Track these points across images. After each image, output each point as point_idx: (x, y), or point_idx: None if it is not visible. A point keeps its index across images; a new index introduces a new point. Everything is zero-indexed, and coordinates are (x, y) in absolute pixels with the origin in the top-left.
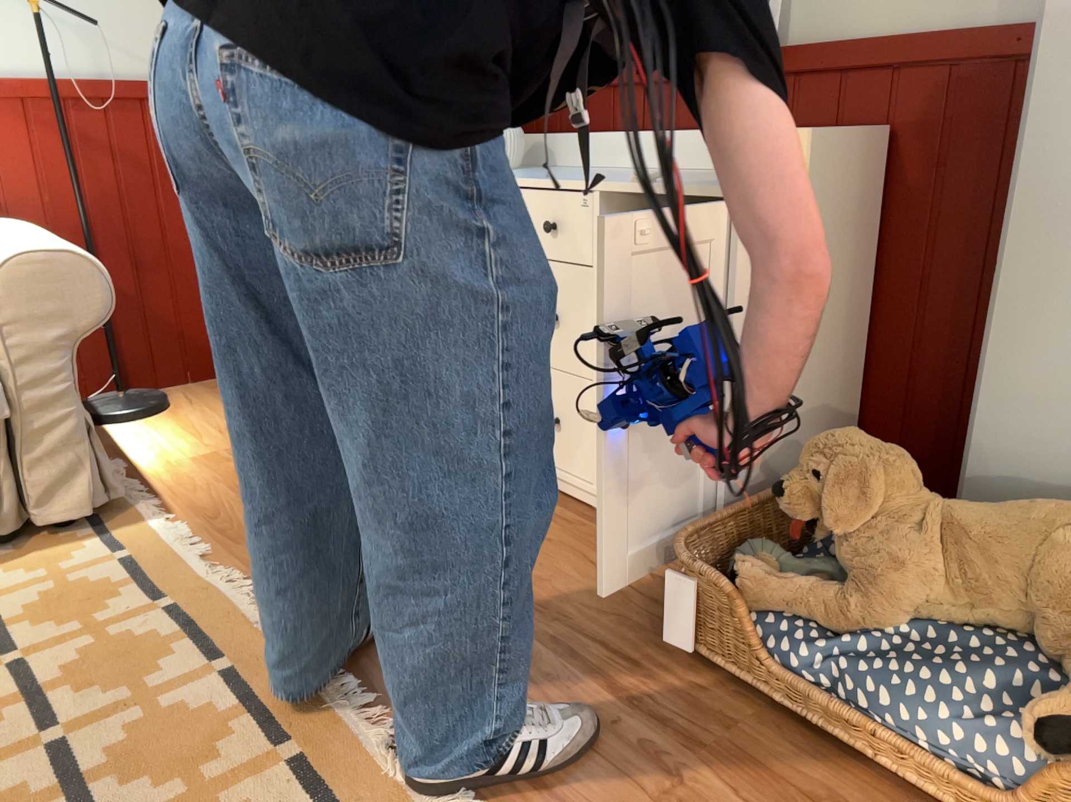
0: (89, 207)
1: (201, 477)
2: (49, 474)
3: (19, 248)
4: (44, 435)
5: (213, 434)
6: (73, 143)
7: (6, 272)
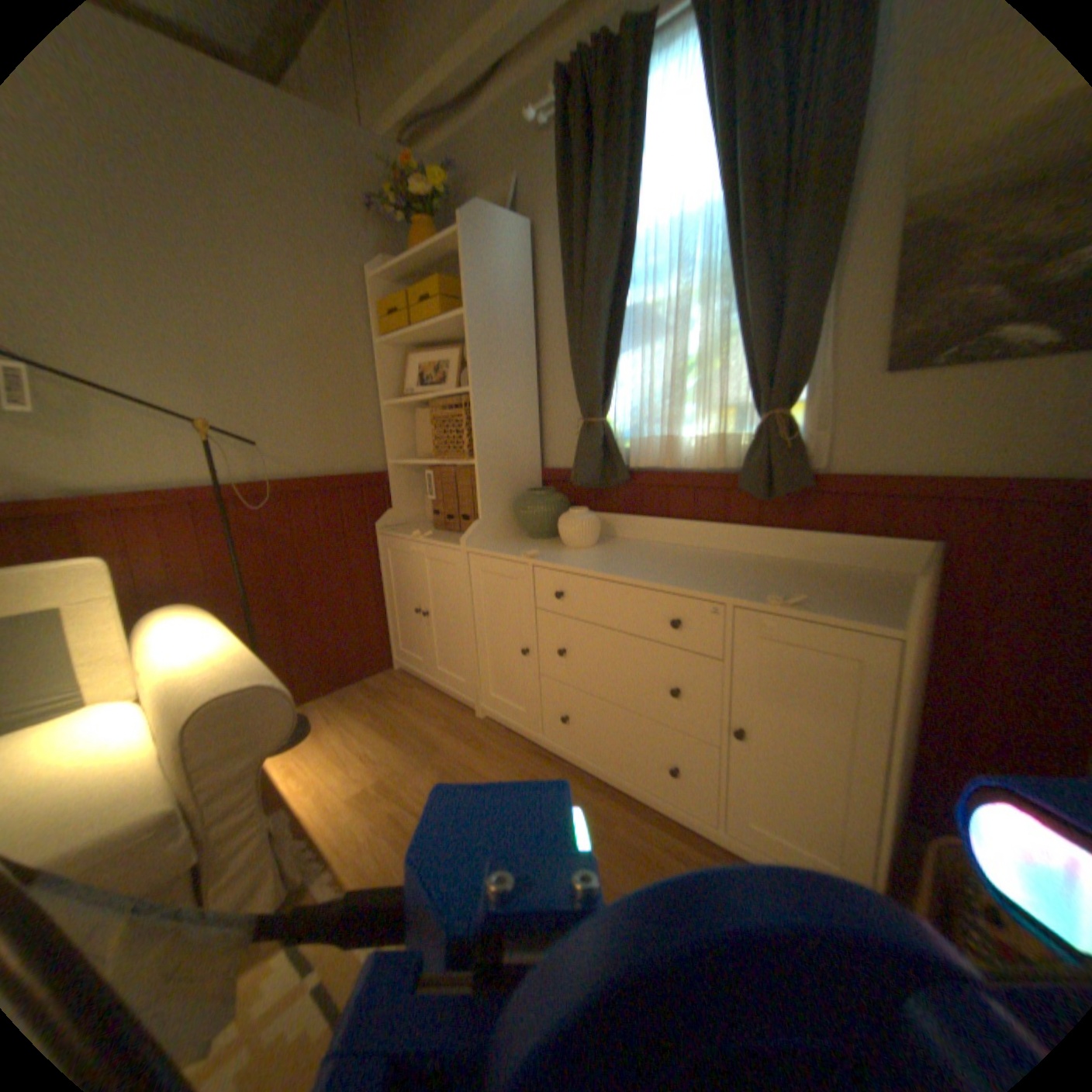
0: (243, 576)
1: (360, 828)
2: (234, 896)
3: (204, 680)
4: (228, 861)
5: (357, 763)
6: (230, 528)
7: (194, 720)
